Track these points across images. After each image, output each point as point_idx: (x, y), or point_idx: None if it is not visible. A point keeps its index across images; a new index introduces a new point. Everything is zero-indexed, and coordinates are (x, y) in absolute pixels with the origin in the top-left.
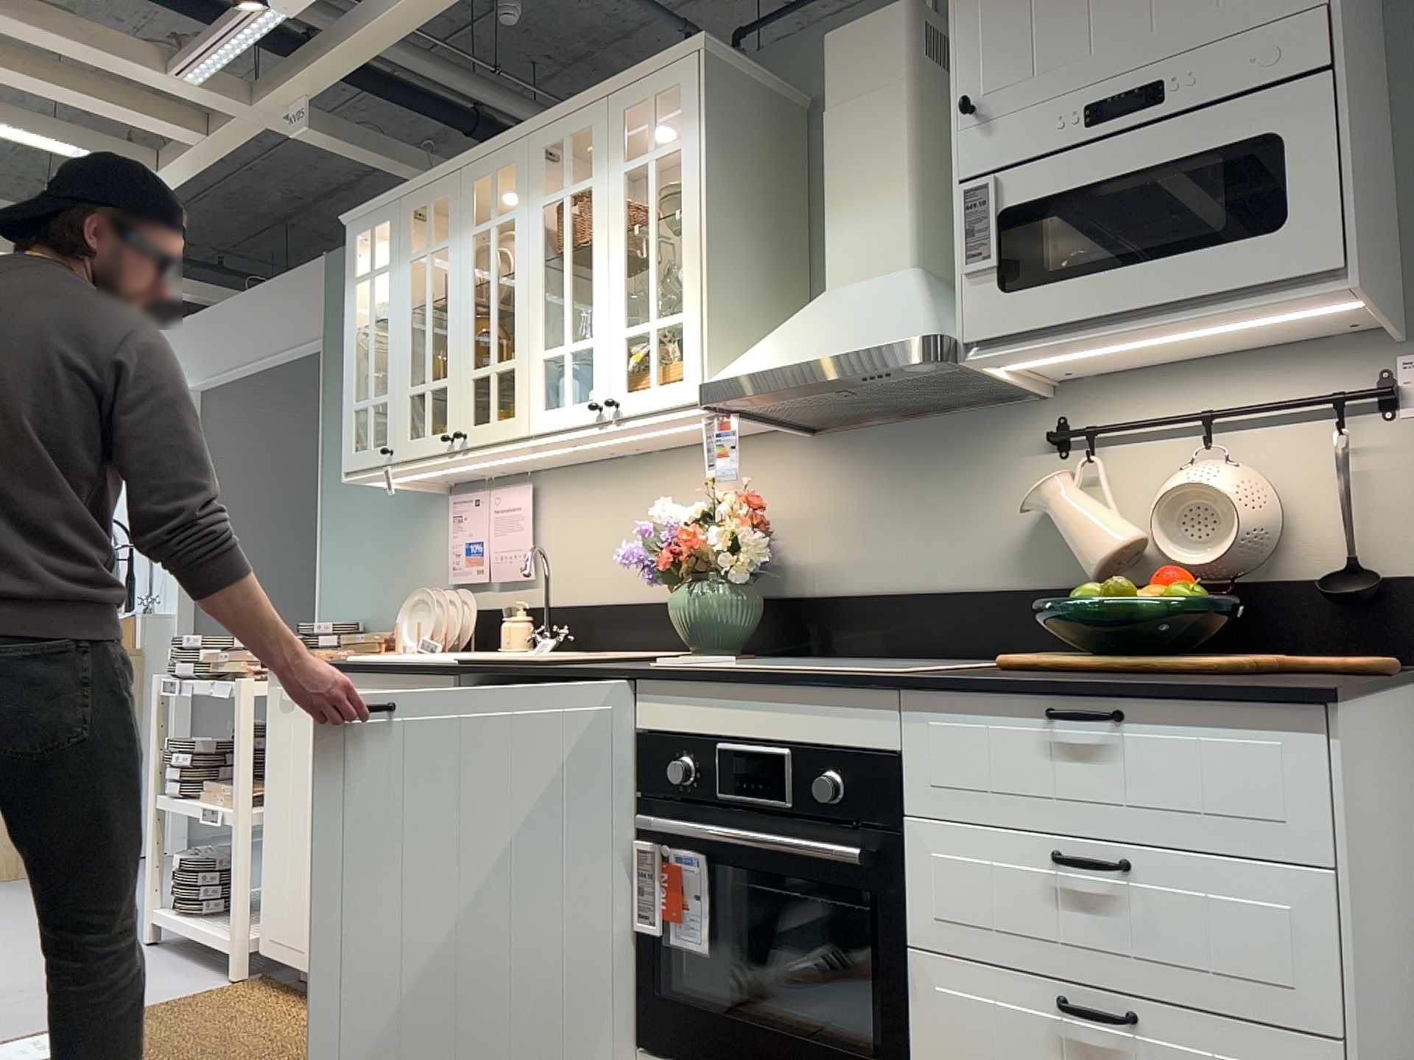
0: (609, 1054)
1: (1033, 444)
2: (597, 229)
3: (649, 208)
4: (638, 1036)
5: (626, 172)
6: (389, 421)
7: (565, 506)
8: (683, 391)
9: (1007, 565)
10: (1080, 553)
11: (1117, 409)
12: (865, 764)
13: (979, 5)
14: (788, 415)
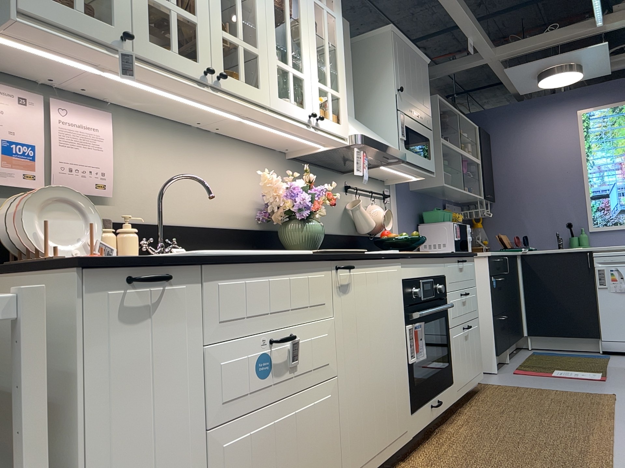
0: (406, 424)
1: (342, 188)
2: (304, 17)
3: (326, 33)
4: (409, 408)
5: (315, 2)
6: (116, 3)
7: (139, 144)
8: (343, 131)
9: (339, 226)
10: (364, 225)
11: (355, 183)
12: (442, 279)
13: (399, 62)
14: (324, 152)
